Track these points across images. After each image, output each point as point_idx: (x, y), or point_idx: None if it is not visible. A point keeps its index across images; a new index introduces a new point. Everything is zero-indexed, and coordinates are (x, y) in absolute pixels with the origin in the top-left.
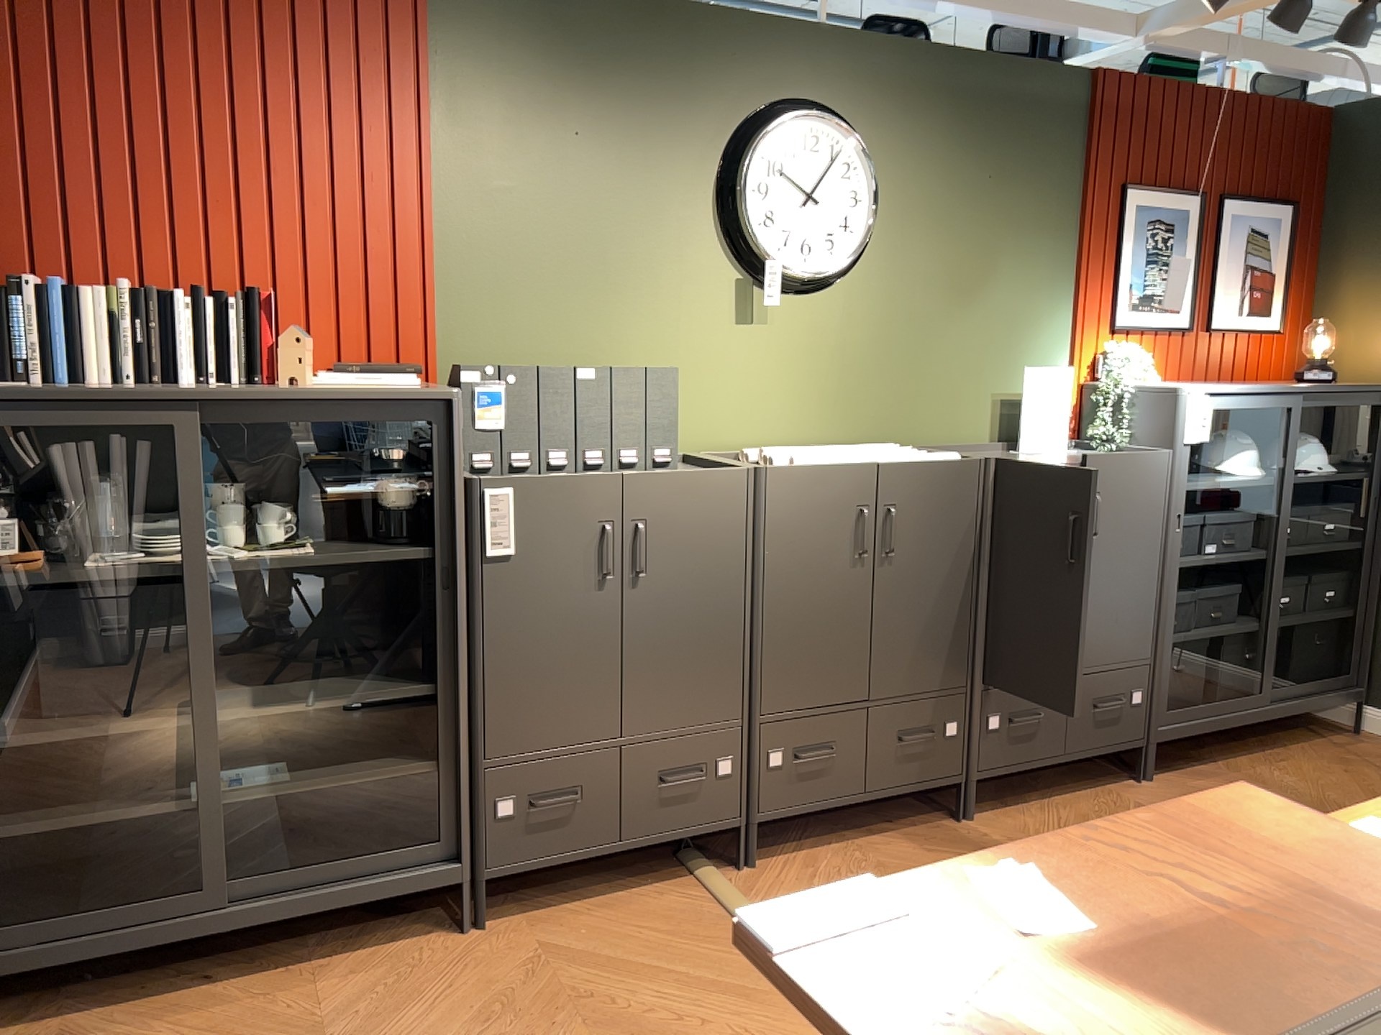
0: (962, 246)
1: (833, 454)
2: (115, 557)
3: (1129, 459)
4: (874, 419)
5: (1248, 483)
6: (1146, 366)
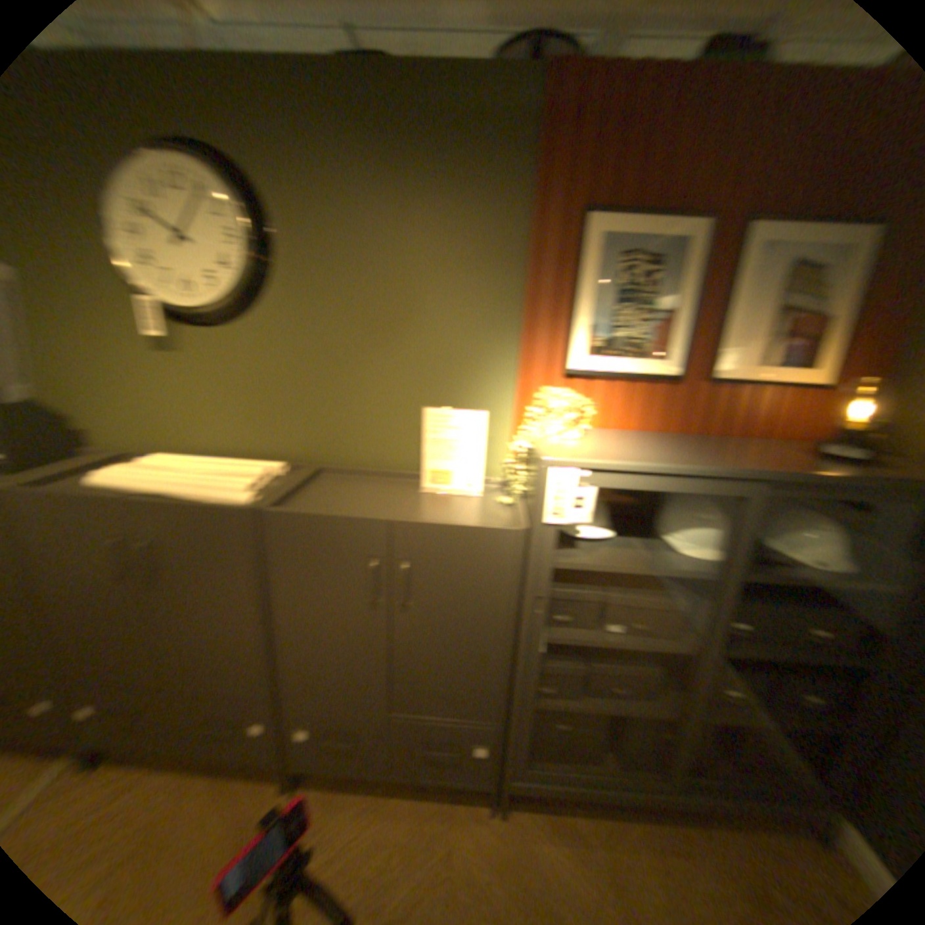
0: (372, 281)
1: (146, 476)
2: None
3: (450, 530)
4: (290, 439)
5: (668, 571)
6: (575, 415)
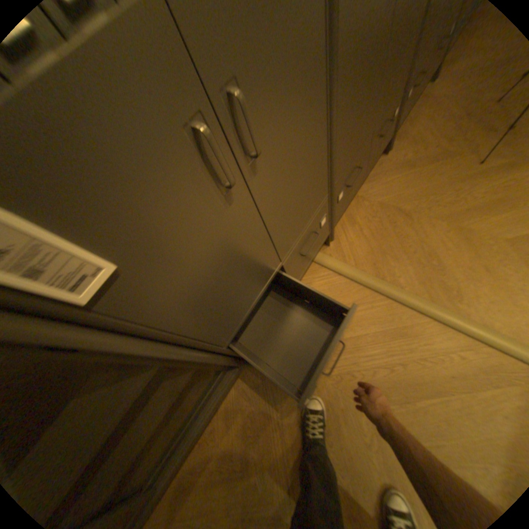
0: None
1: None
2: None
3: None
4: None
5: None
6: None
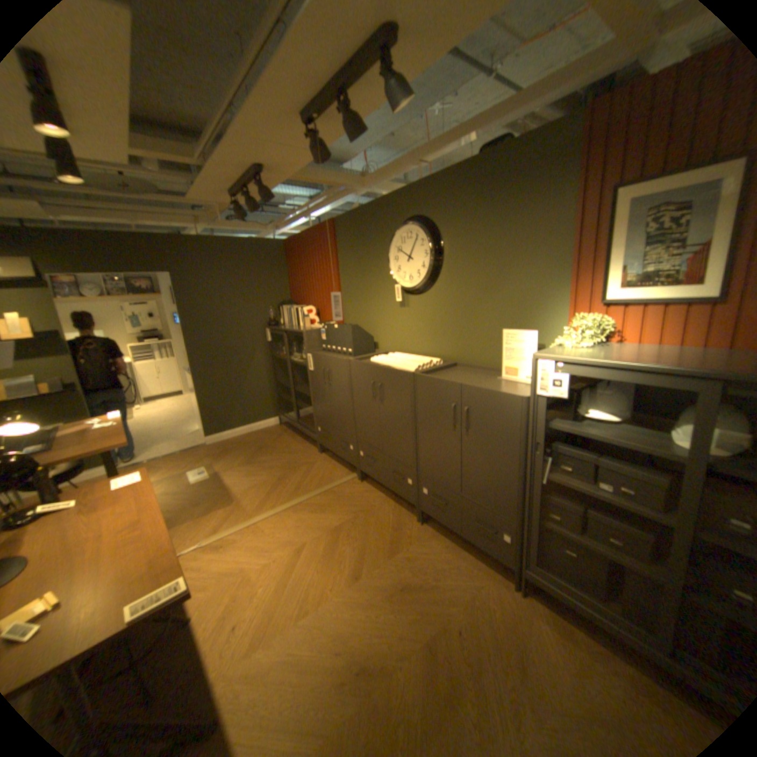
0: (486, 262)
1: (389, 360)
2: (292, 356)
3: (488, 393)
4: (448, 348)
5: (641, 449)
6: (595, 333)
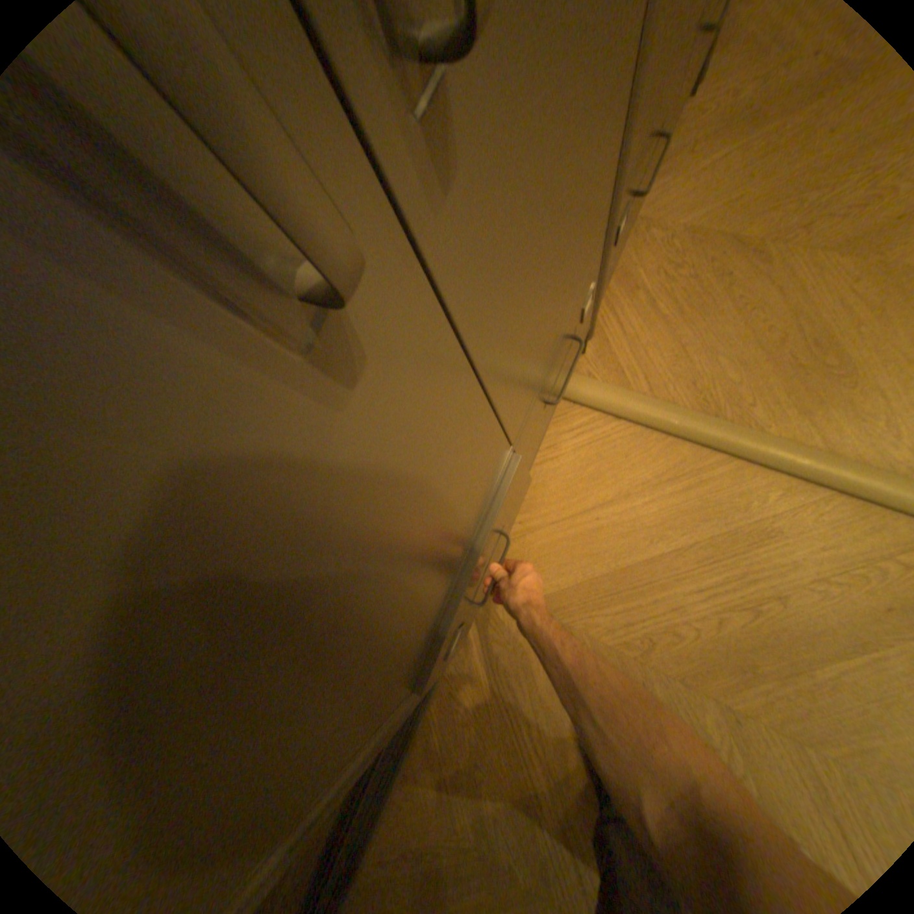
0: None
1: None
2: None
3: None
4: None
5: None
6: None
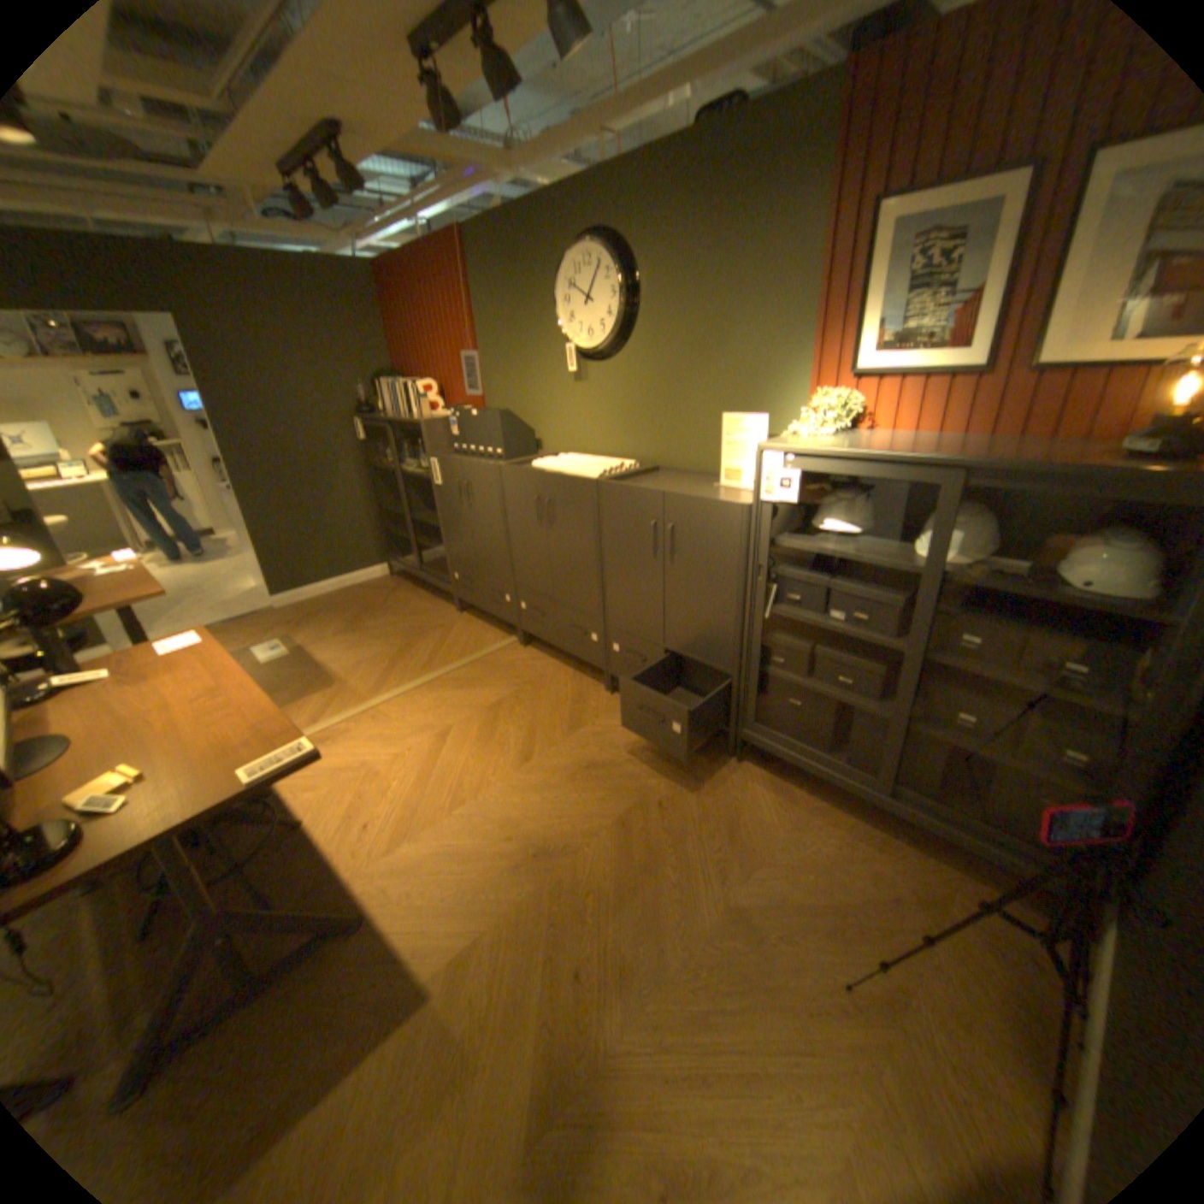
0: (703, 309)
1: (561, 464)
2: (404, 465)
3: (700, 502)
4: (647, 444)
5: (878, 562)
6: (840, 415)
